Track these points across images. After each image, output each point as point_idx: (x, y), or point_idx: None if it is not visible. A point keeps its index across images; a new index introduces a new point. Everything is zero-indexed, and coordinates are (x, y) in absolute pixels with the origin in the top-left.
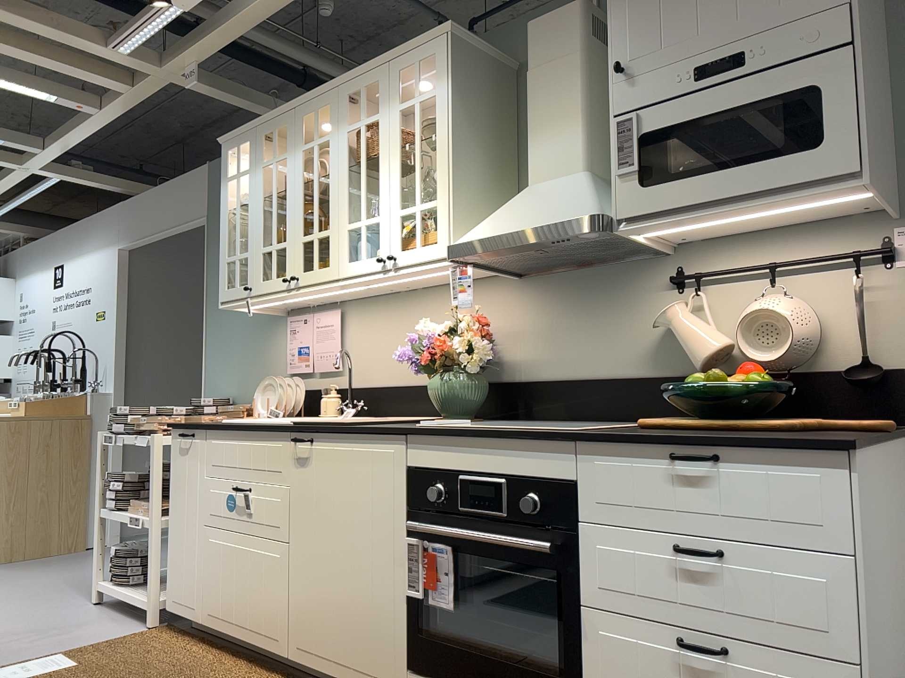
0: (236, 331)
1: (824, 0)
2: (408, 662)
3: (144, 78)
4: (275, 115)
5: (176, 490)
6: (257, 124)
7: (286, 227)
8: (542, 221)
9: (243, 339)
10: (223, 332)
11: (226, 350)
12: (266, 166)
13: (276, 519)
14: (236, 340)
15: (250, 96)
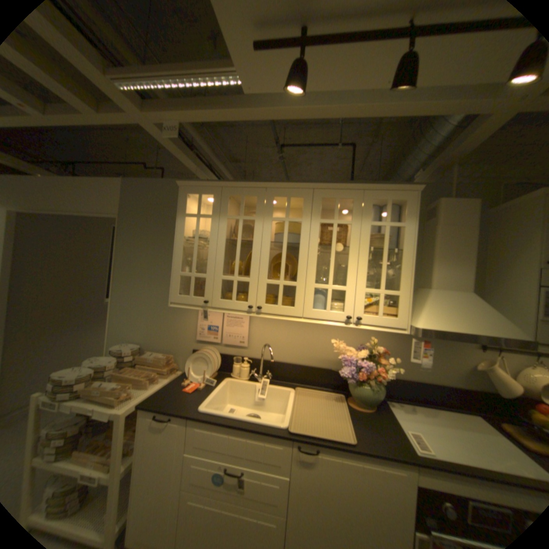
0: (145, 301)
1: None
2: None
3: (110, 107)
4: (244, 185)
5: (143, 458)
6: (224, 184)
7: (251, 268)
8: (493, 333)
9: (151, 307)
10: (130, 299)
11: (133, 311)
12: (231, 218)
13: (274, 501)
14: (144, 307)
15: (185, 150)
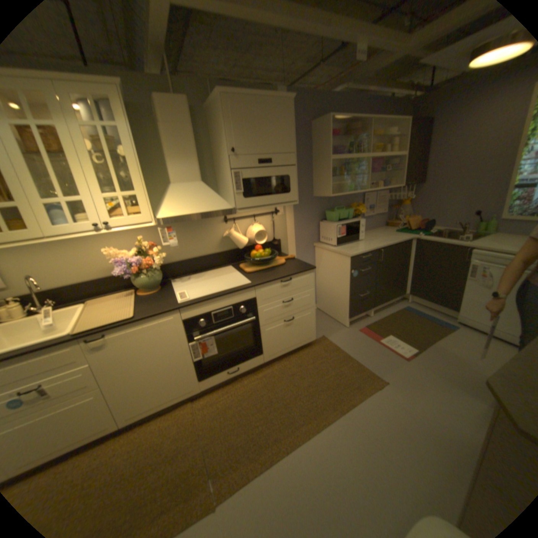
0: None
1: (290, 150)
2: (197, 380)
3: None
4: None
5: None
6: None
7: None
8: (209, 209)
9: None
10: None
11: None
12: None
13: (83, 384)
14: None
15: None
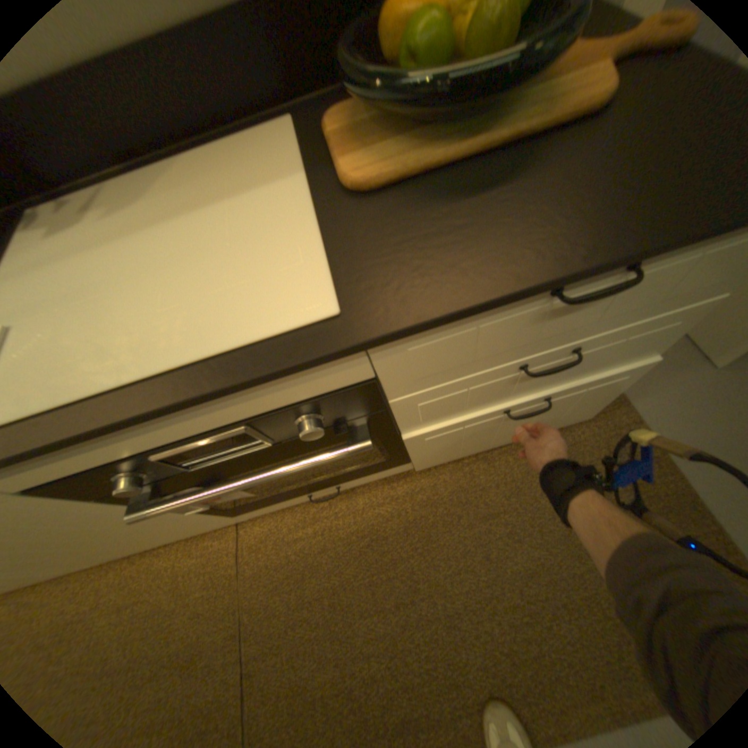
0: None
1: None
2: (227, 514)
3: None
4: None
5: None
6: None
7: None
8: None
9: None
10: None
11: None
12: None
13: None
14: None
15: None
